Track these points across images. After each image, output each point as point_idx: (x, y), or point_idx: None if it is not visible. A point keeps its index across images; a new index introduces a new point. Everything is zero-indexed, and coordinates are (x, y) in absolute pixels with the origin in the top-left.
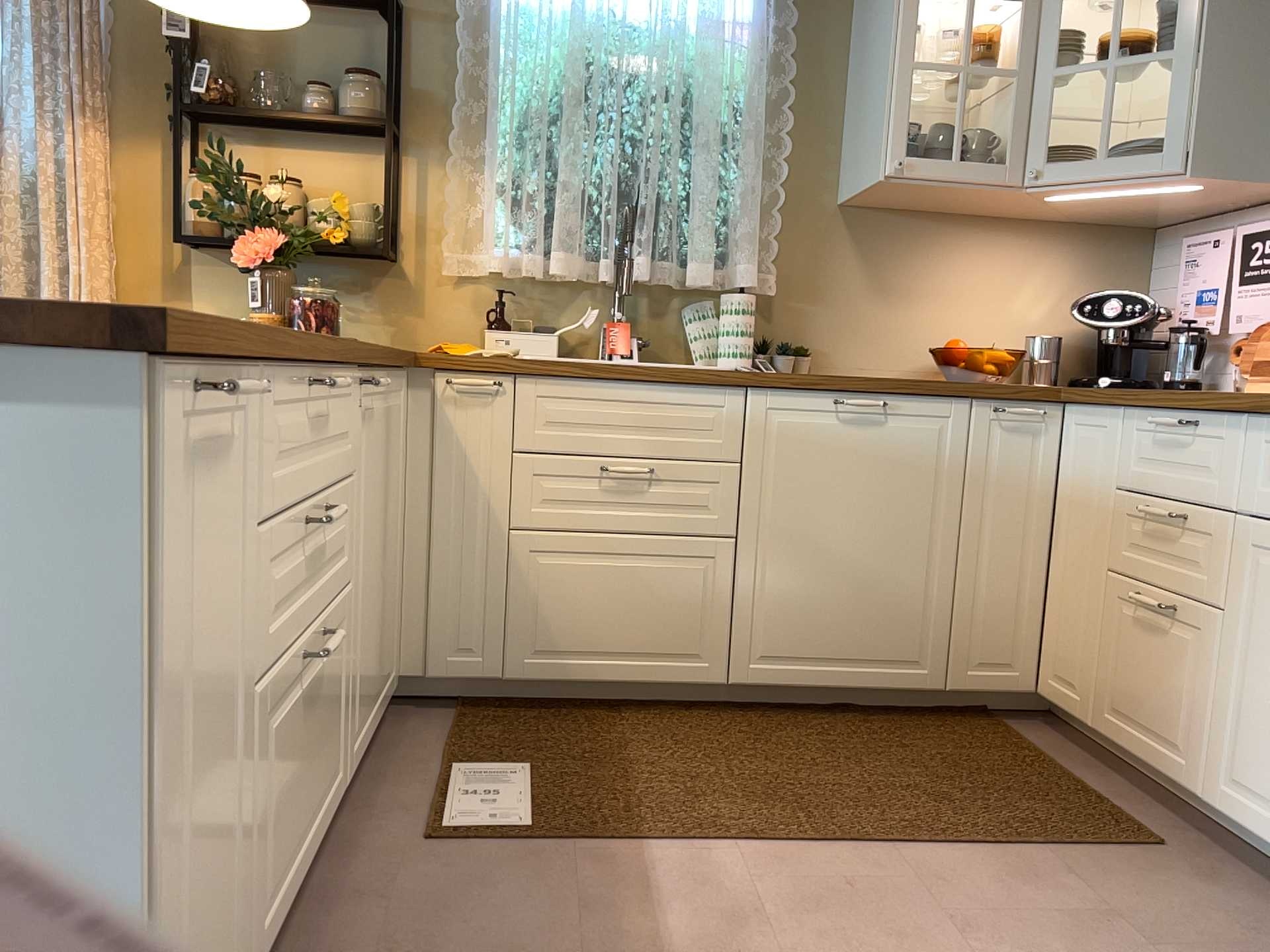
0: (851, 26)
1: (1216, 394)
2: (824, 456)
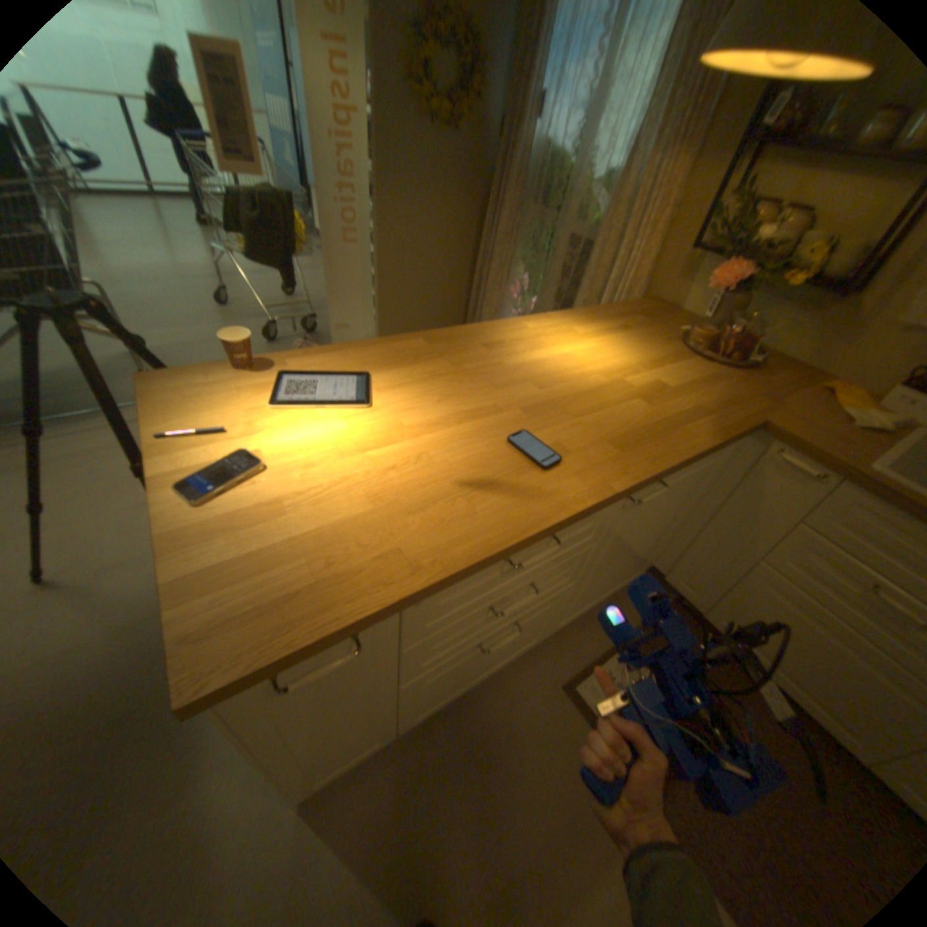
0: None
1: None
2: None
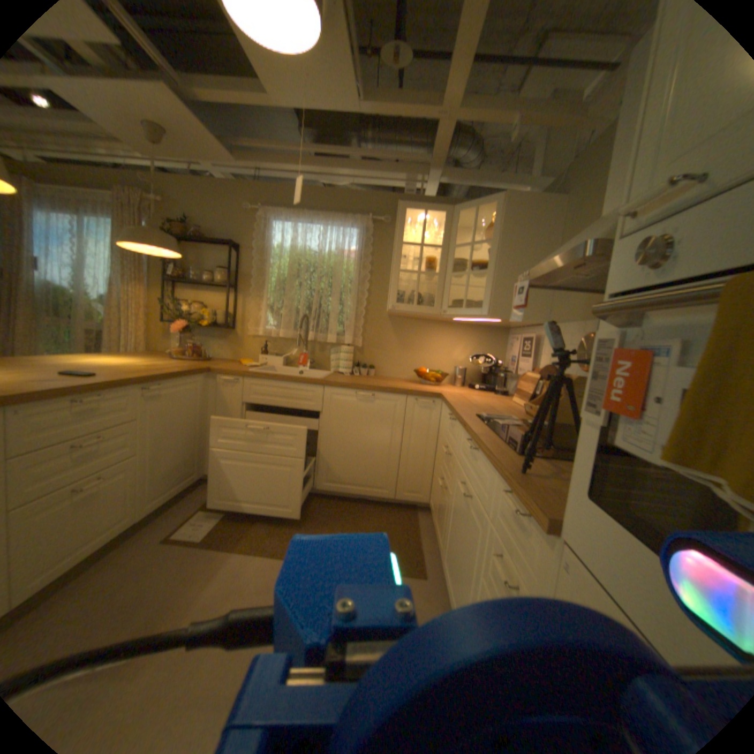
0: (393, 252)
1: (461, 409)
2: (350, 411)
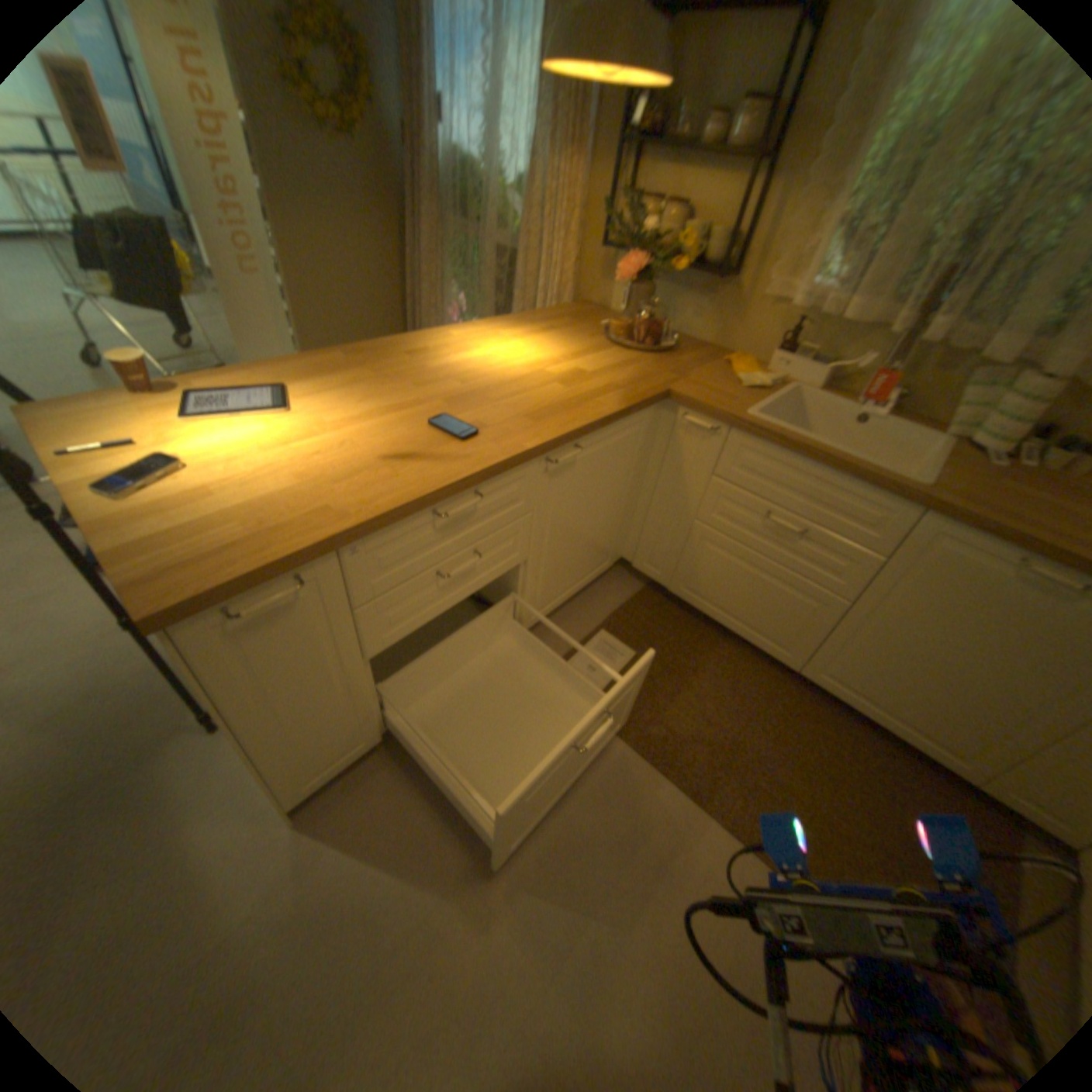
0: None
1: None
2: (976, 593)
